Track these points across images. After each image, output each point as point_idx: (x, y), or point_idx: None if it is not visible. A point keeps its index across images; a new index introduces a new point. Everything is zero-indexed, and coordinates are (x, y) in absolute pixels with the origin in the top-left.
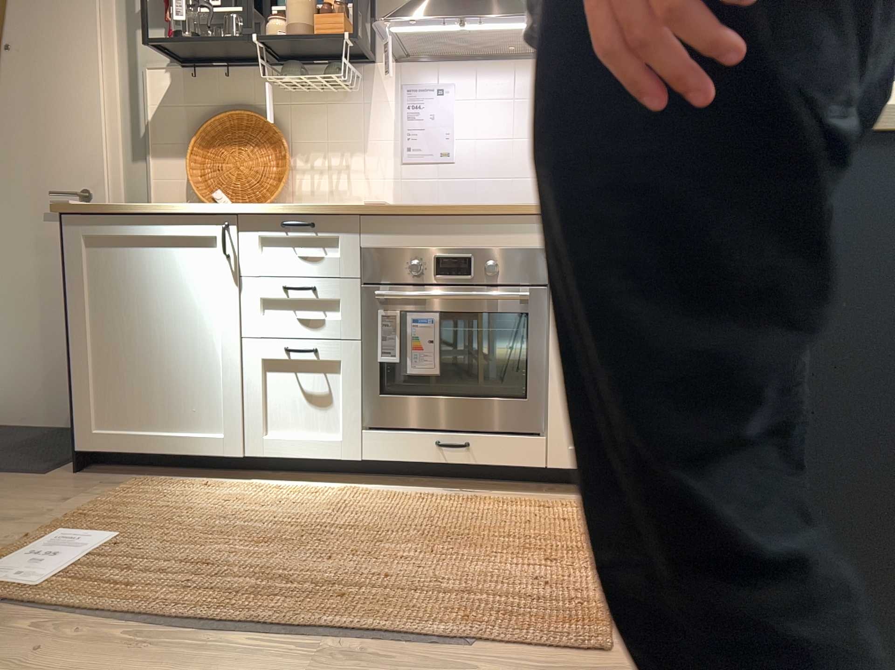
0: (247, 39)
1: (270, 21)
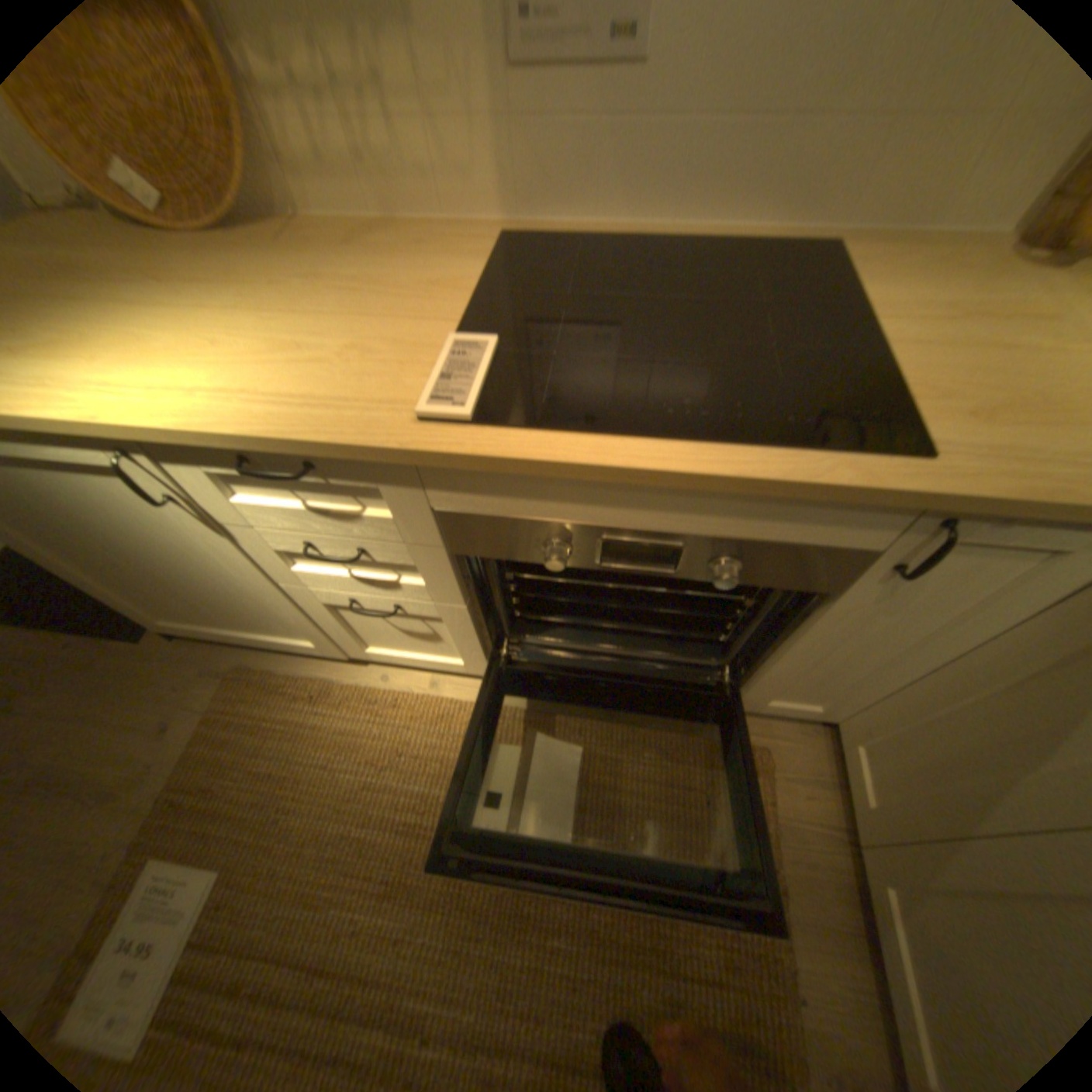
0: None
1: None
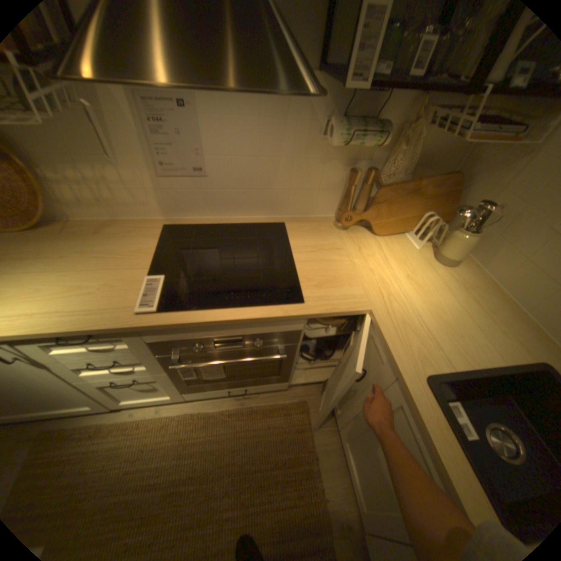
0: None
1: None
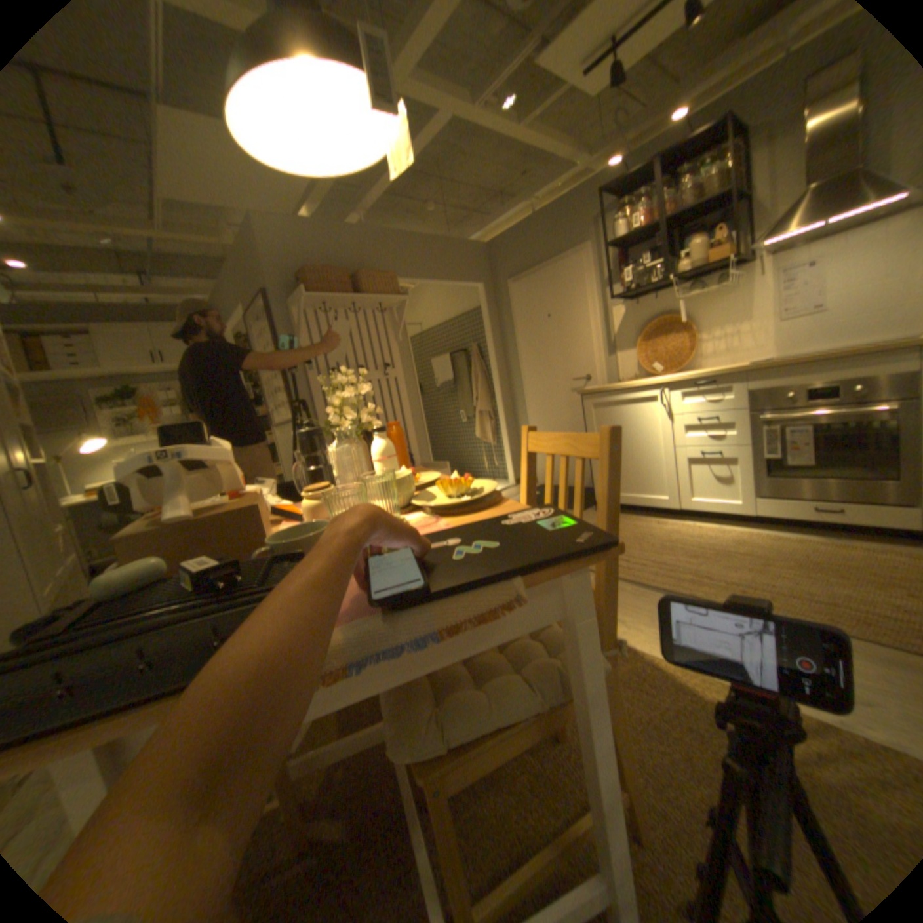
0: (666, 273)
1: (680, 258)
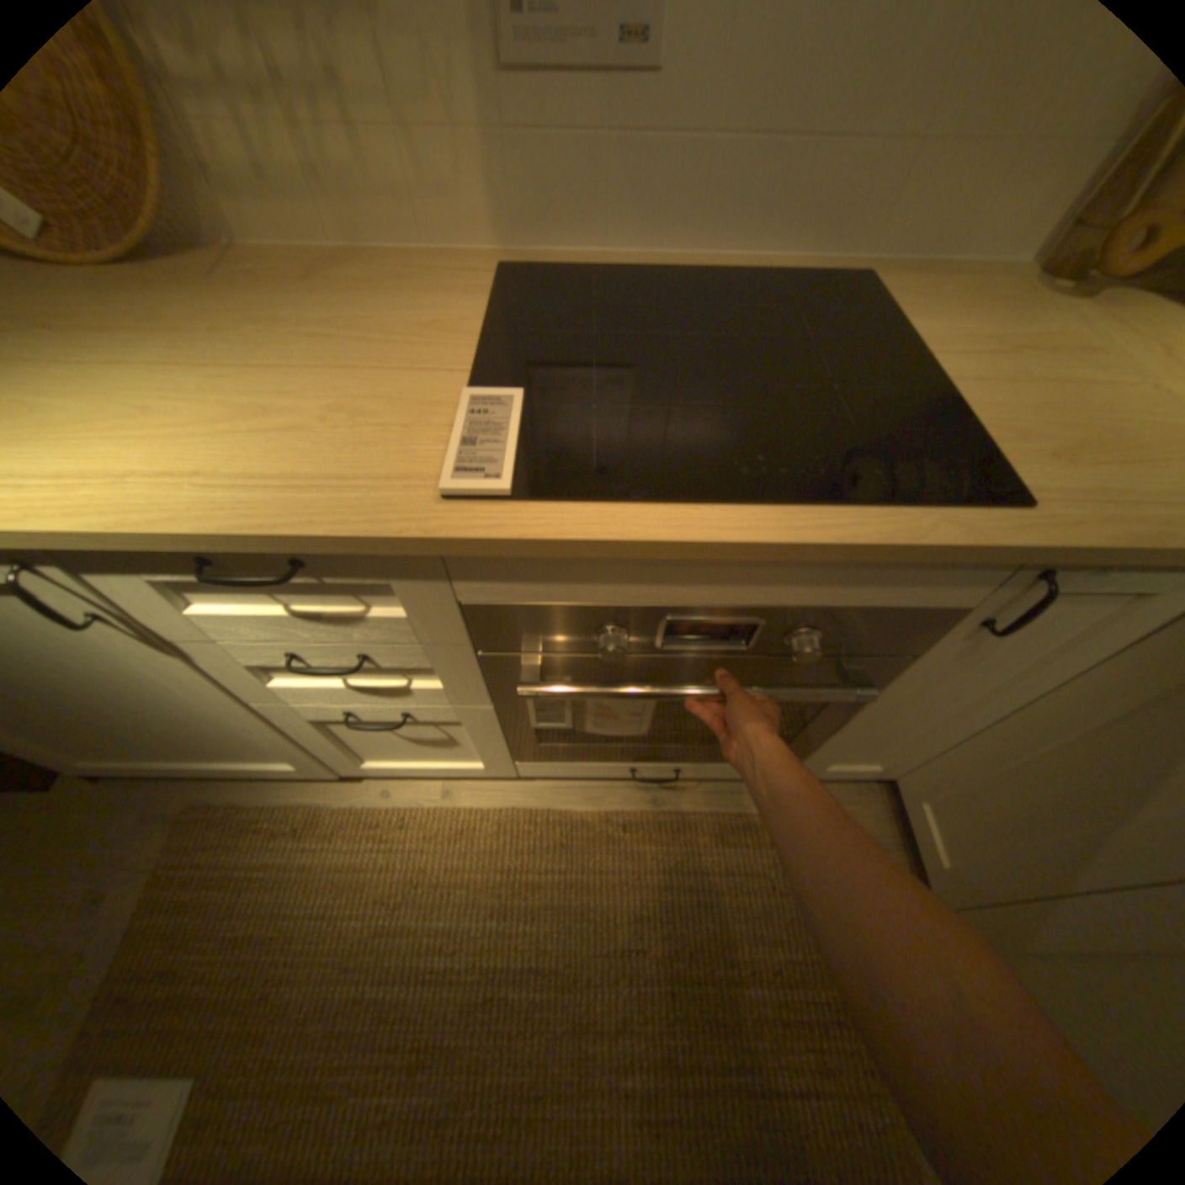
0: None
1: None
